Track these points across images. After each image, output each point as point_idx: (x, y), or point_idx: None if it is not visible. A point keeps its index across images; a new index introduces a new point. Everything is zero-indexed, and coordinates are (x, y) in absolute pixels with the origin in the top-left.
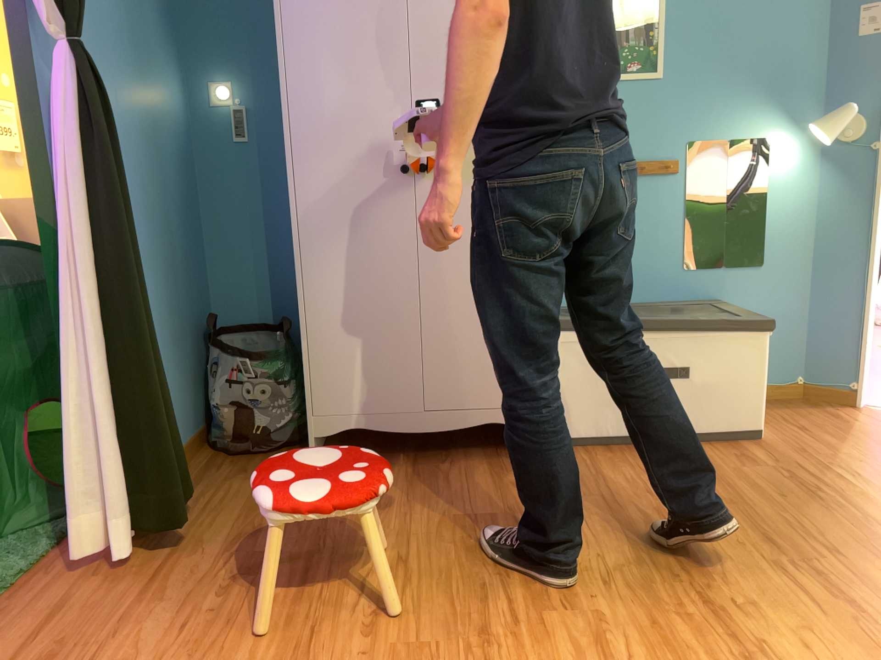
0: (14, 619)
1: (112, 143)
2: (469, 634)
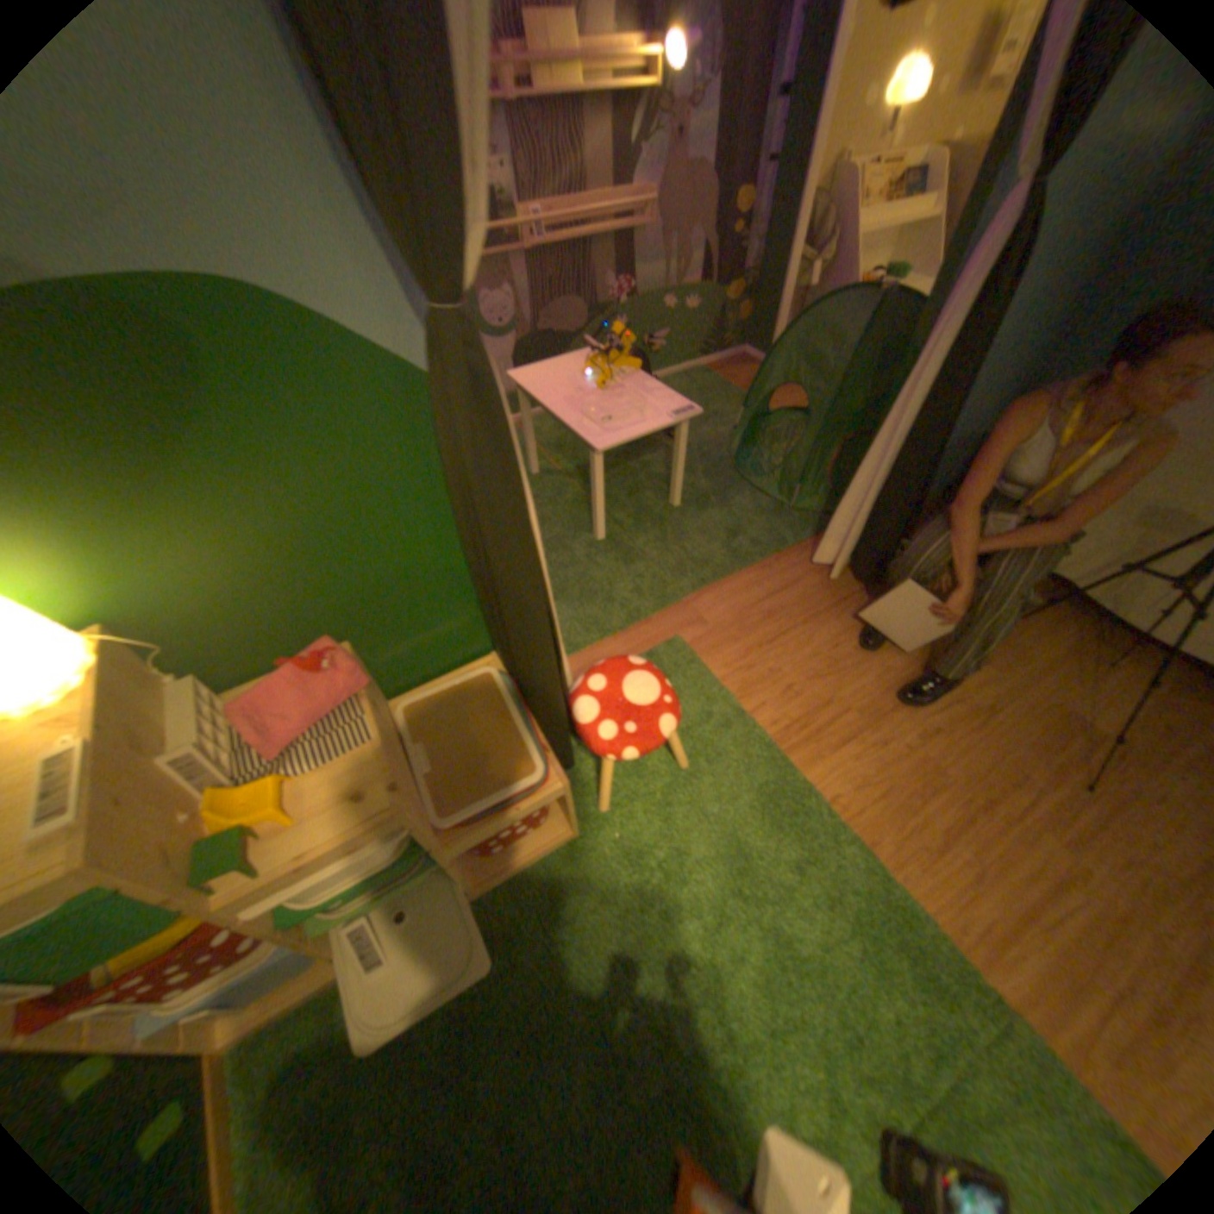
0: (771, 584)
1: (1012, 290)
2: (993, 806)
